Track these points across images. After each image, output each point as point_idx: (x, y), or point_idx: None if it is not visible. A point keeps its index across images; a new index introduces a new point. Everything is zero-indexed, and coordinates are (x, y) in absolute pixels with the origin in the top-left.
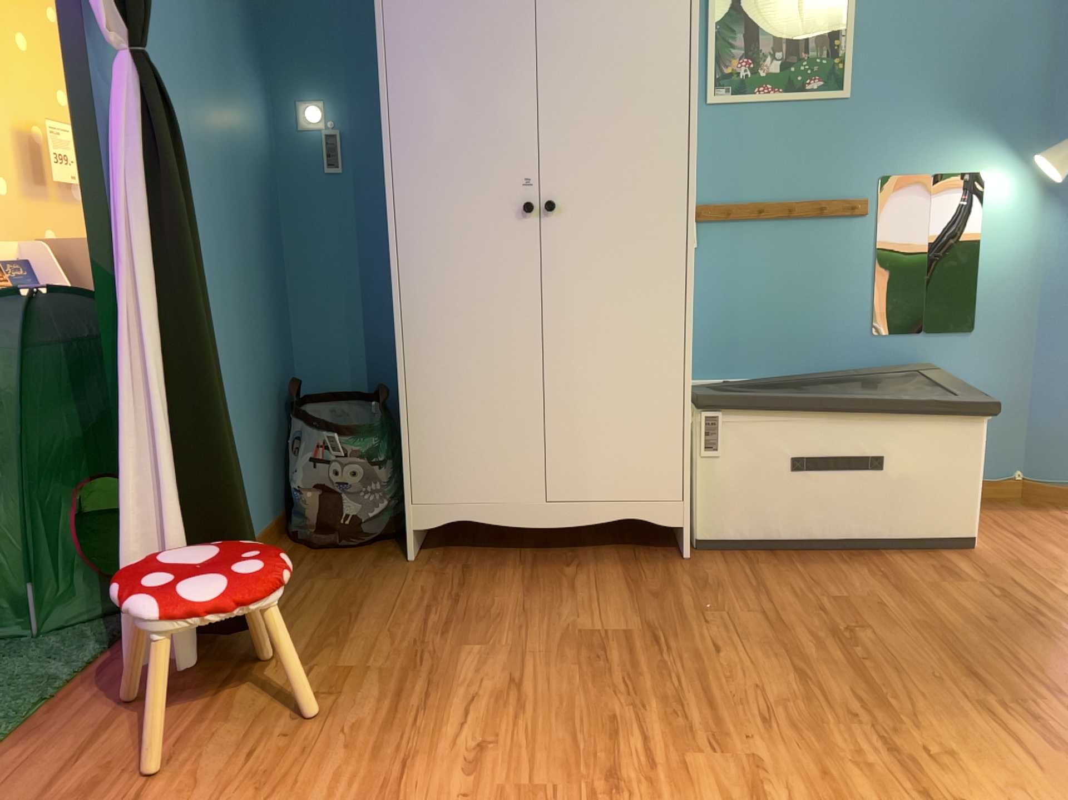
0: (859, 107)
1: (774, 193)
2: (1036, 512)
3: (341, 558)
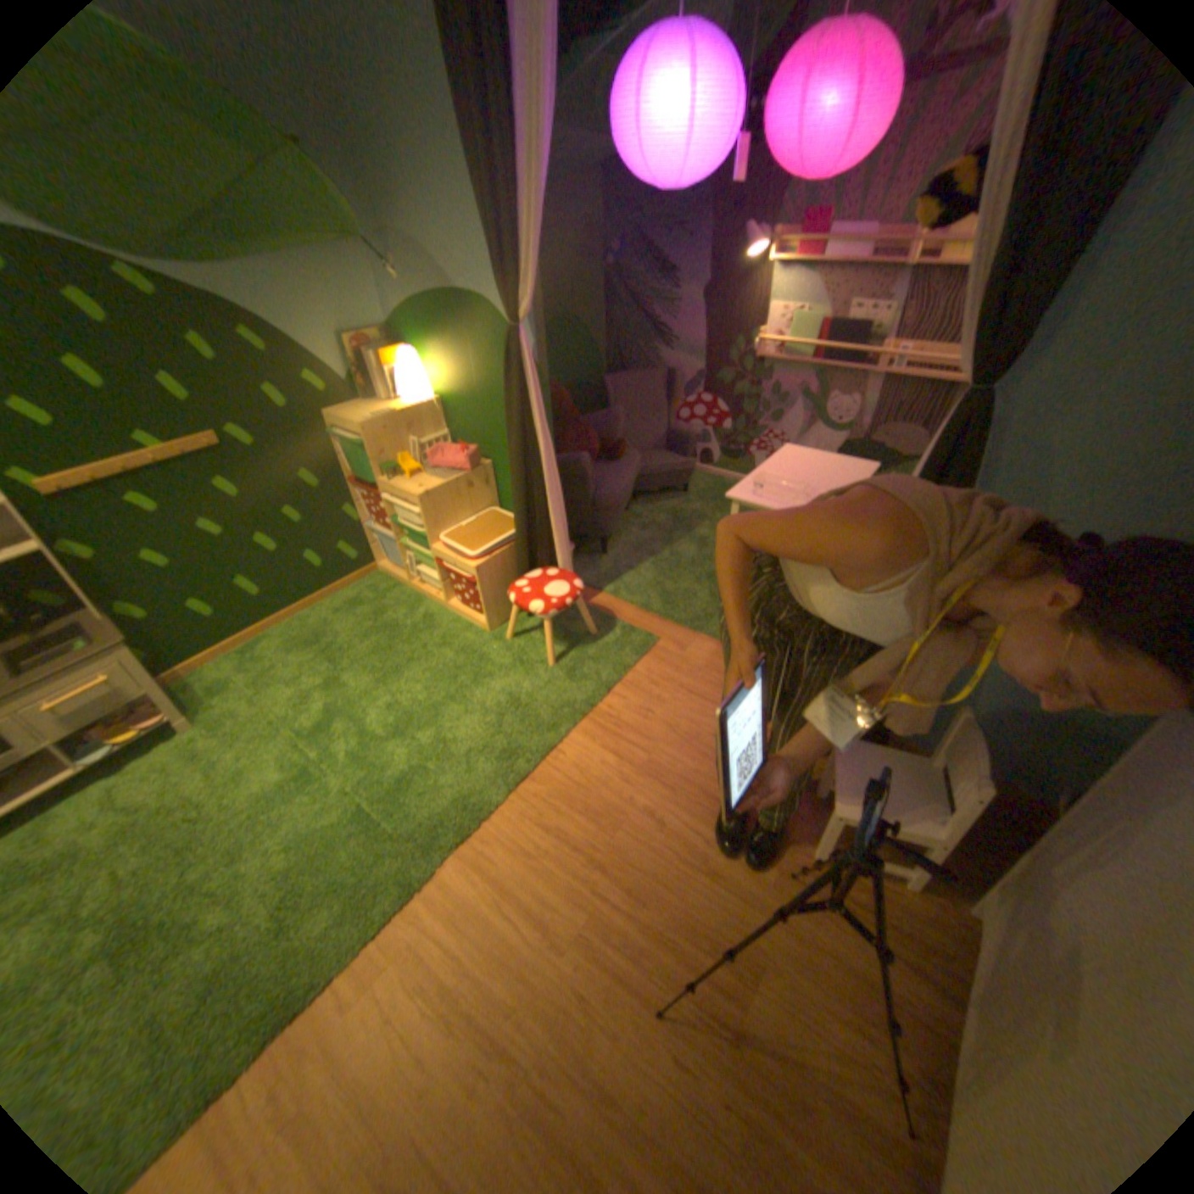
0: None
1: None
2: None
3: (992, 864)
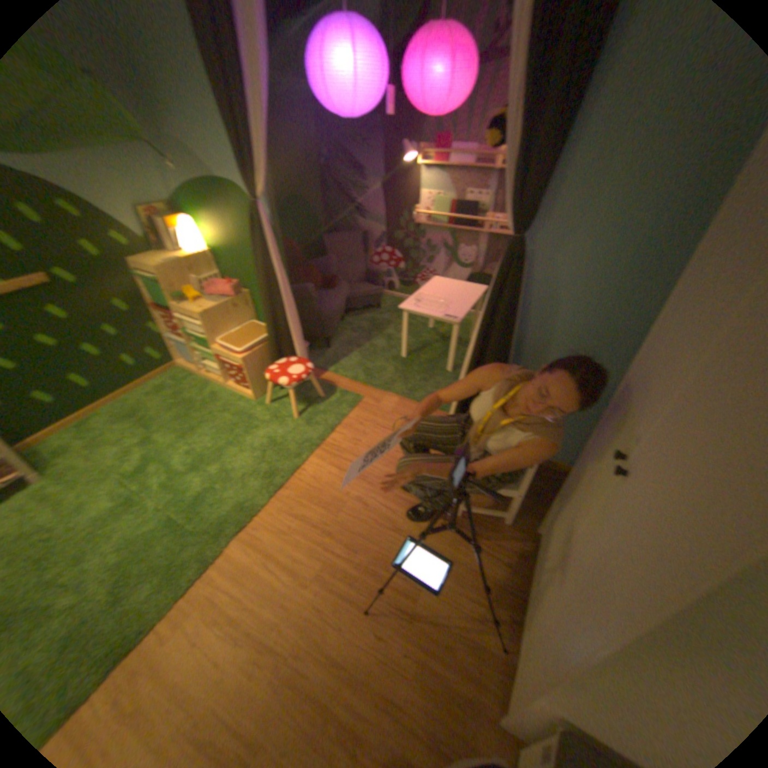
0: None
1: None
2: None
3: (548, 504)
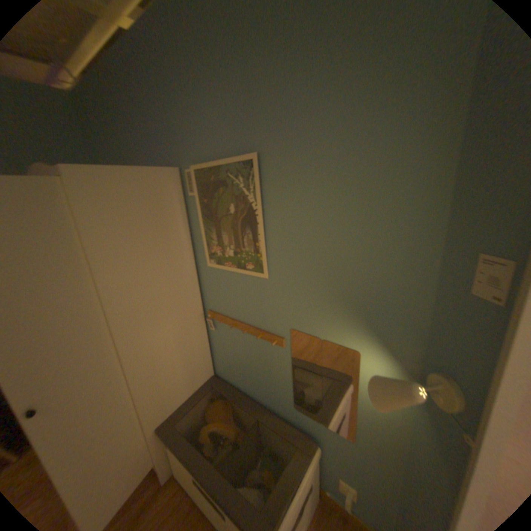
0: (274, 284)
1: (241, 317)
2: None
3: None
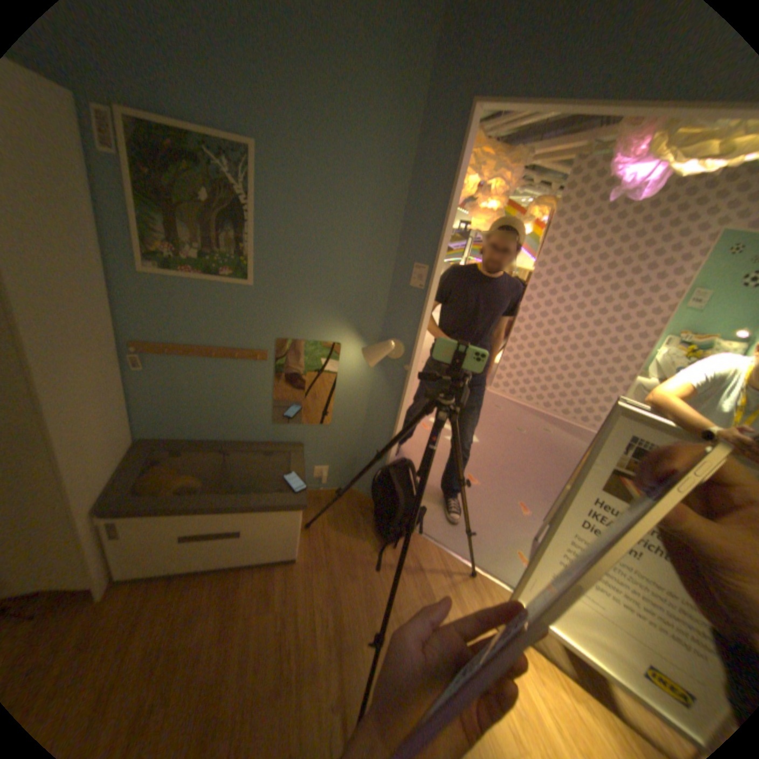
0: (260, 294)
1: (201, 341)
2: (349, 512)
3: None
